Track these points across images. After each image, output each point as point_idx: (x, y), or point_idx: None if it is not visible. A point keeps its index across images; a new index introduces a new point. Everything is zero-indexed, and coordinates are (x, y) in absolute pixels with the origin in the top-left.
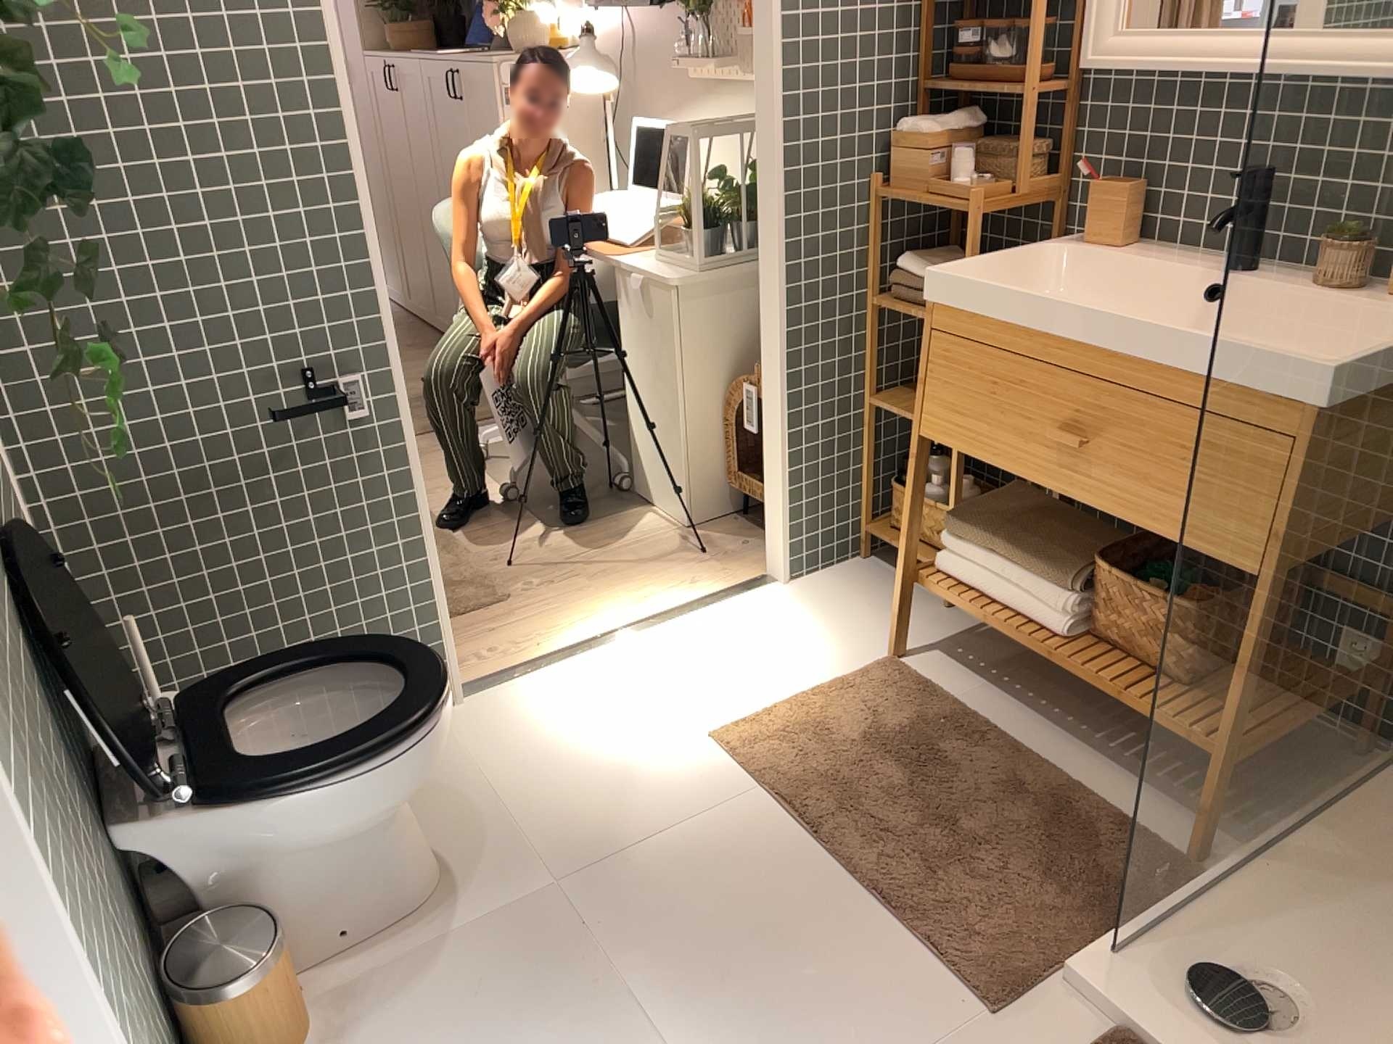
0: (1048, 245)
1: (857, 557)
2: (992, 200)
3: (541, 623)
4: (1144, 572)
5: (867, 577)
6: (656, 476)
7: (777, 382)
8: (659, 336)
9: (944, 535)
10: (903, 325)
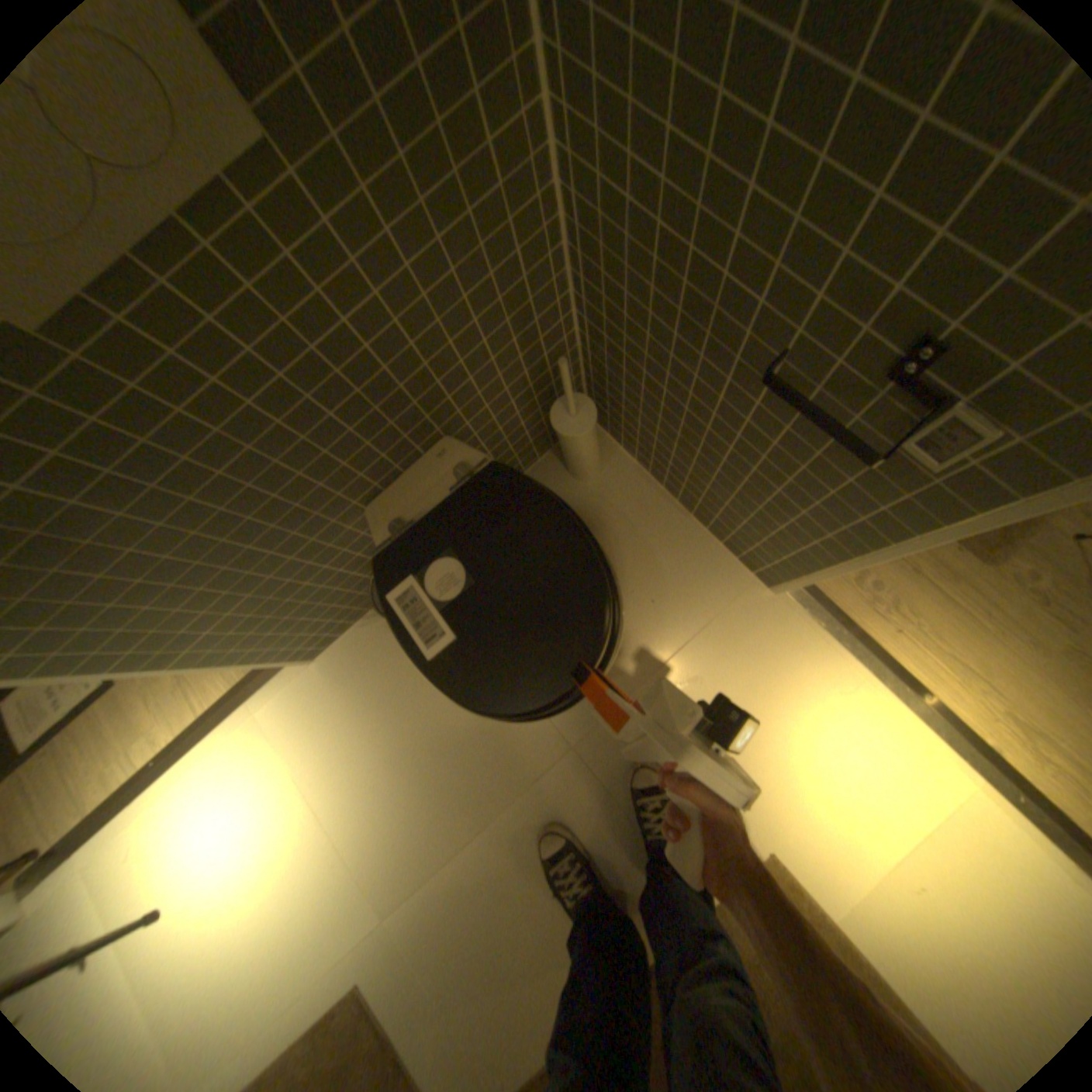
0: None
1: None
2: None
3: (948, 624)
4: None
5: None
6: None
7: None
8: None
9: None
10: None
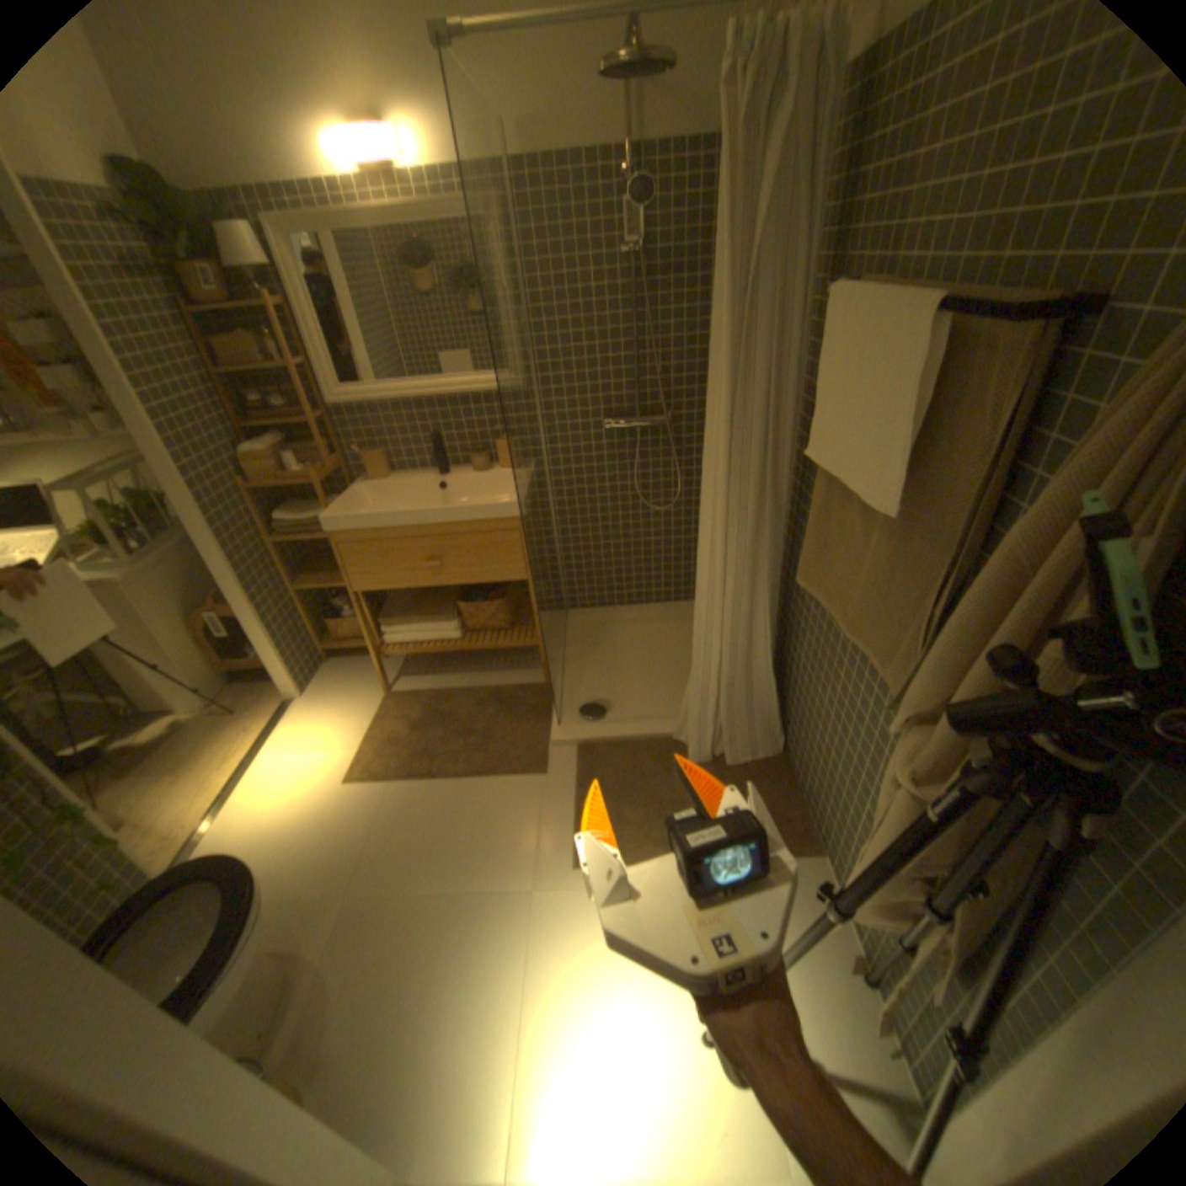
0: (354, 486)
1: (323, 665)
2: (313, 473)
3: (169, 816)
4: (470, 599)
5: (337, 670)
6: (161, 695)
7: (243, 604)
8: (120, 616)
9: (378, 629)
10: (288, 546)
